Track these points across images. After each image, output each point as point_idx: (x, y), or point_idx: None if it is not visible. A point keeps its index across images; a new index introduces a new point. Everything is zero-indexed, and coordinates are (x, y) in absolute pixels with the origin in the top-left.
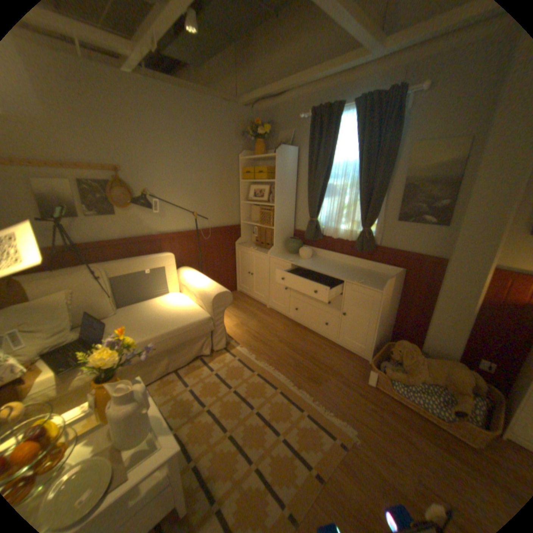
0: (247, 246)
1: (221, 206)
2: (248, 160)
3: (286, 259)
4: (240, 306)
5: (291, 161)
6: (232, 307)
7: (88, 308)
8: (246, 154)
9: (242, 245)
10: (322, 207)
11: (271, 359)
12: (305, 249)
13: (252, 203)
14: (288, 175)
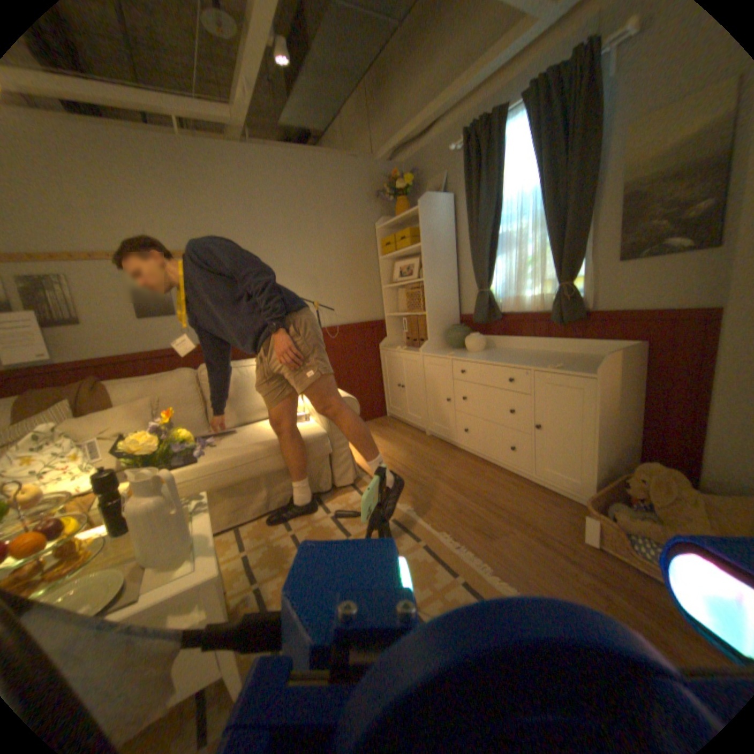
0: (395, 348)
1: (354, 294)
2: (388, 228)
3: (445, 354)
4: (388, 433)
5: (444, 213)
6: (376, 435)
7: (176, 420)
8: (385, 221)
9: (389, 347)
10: (495, 270)
11: (419, 501)
12: (473, 336)
13: (396, 284)
14: (440, 233)
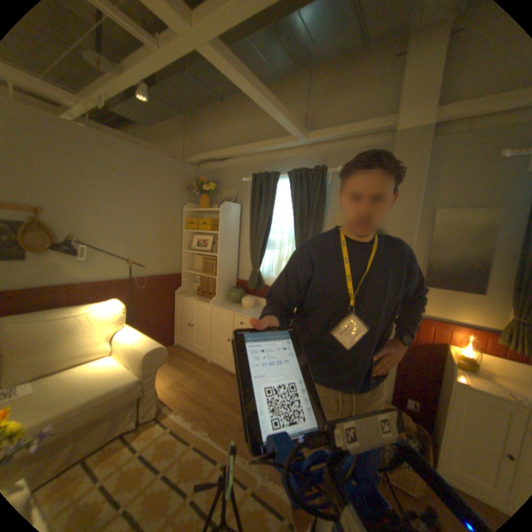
0: (188, 296)
1: (160, 254)
2: (192, 211)
3: (228, 309)
4: (177, 363)
5: (234, 216)
6: (167, 365)
7: None
8: (190, 206)
9: (182, 294)
10: (263, 259)
11: (210, 426)
12: (247, 298)
13: (194, 252)
14: (230, 227)
